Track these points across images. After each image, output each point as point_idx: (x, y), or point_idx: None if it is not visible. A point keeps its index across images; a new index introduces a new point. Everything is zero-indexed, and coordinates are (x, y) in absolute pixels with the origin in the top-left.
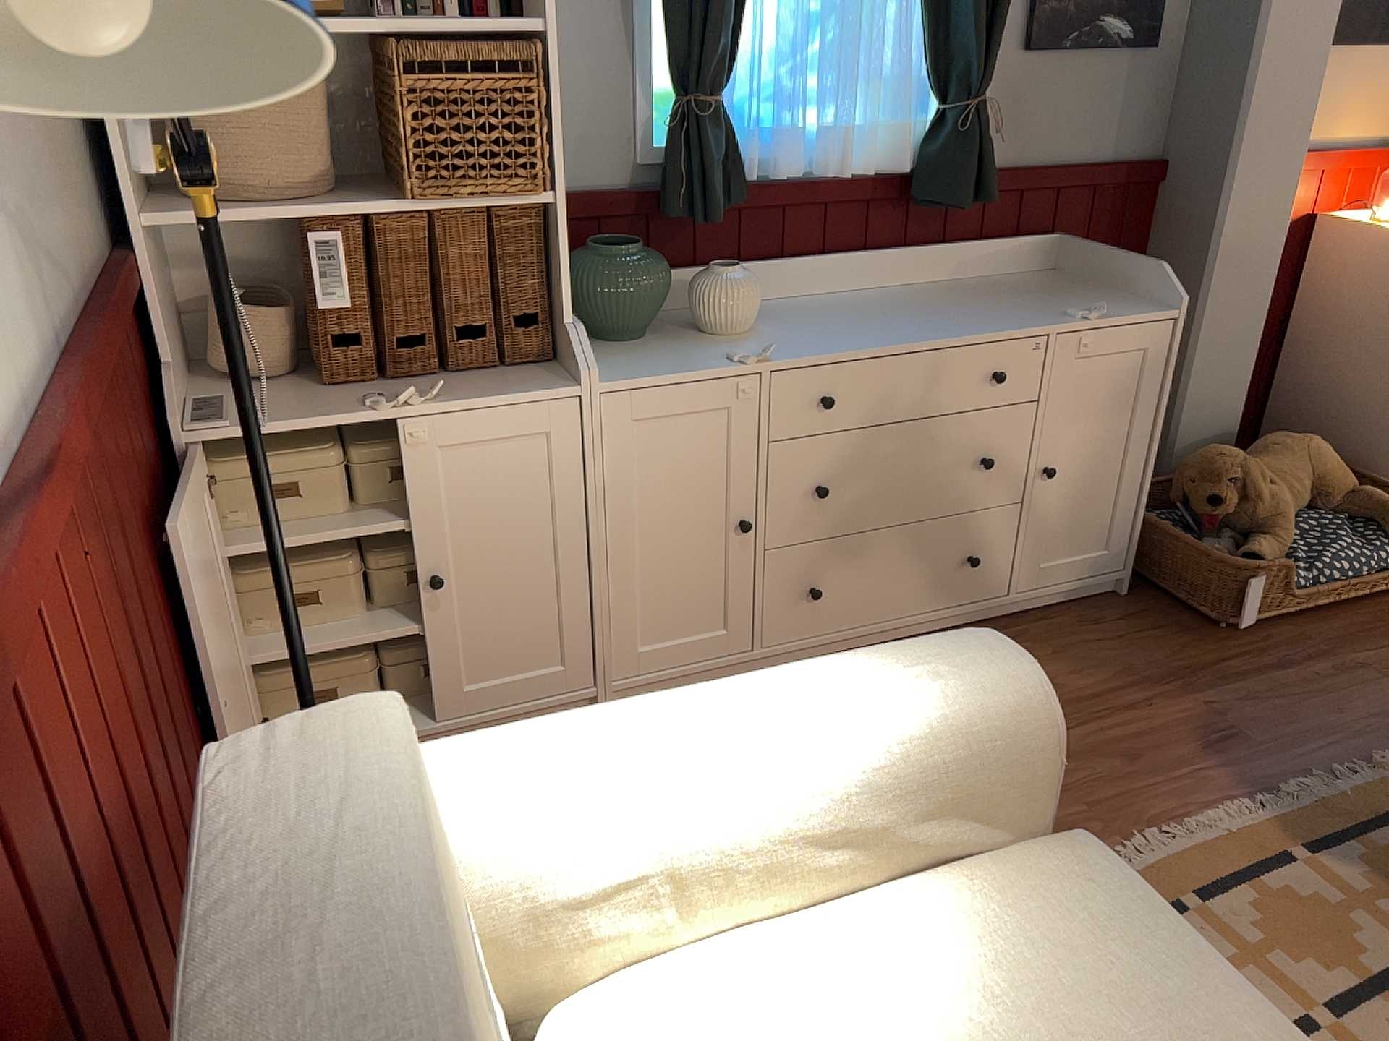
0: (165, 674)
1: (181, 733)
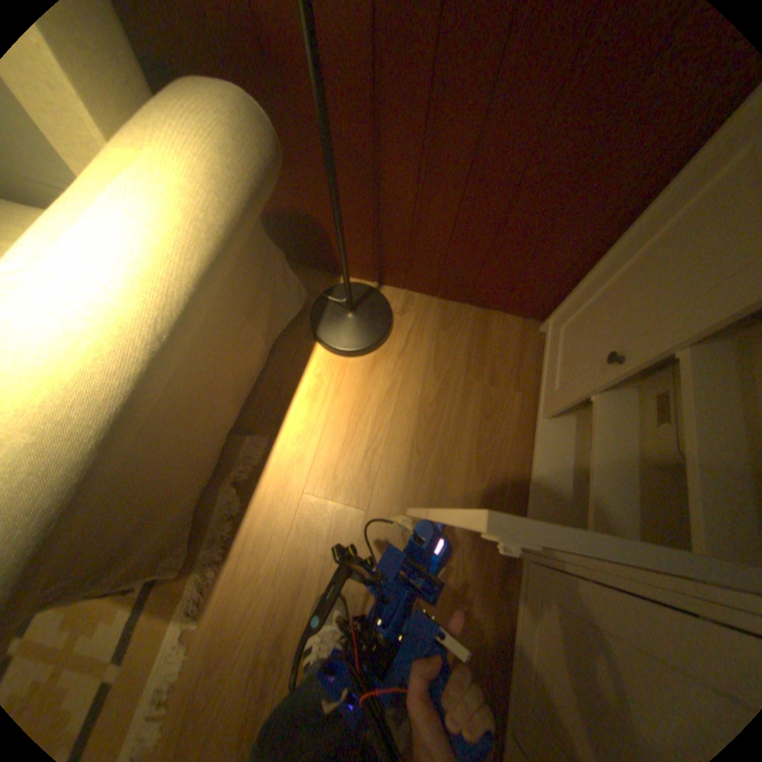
0: (471, 129)
1: (459, 177)
